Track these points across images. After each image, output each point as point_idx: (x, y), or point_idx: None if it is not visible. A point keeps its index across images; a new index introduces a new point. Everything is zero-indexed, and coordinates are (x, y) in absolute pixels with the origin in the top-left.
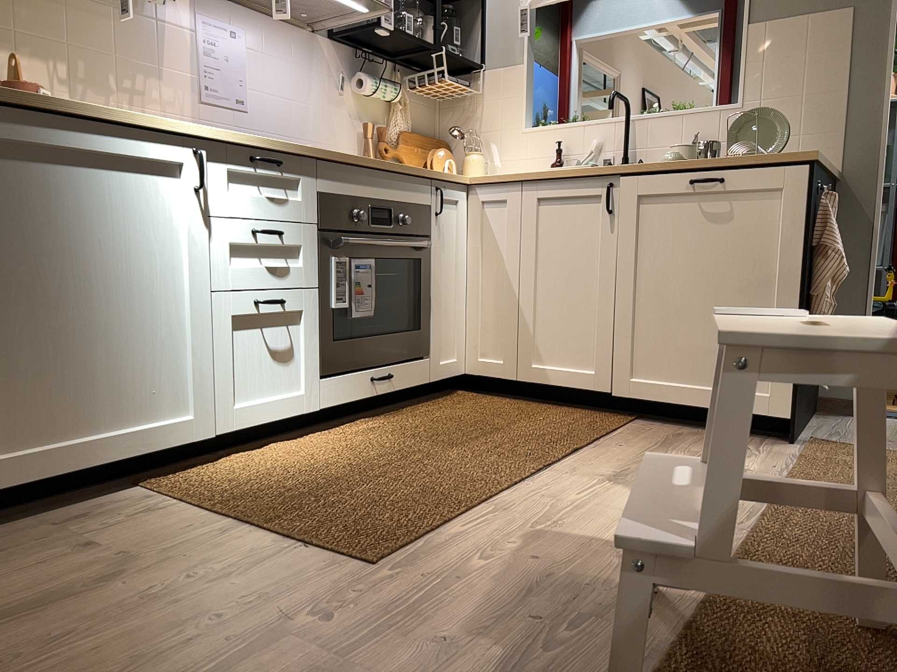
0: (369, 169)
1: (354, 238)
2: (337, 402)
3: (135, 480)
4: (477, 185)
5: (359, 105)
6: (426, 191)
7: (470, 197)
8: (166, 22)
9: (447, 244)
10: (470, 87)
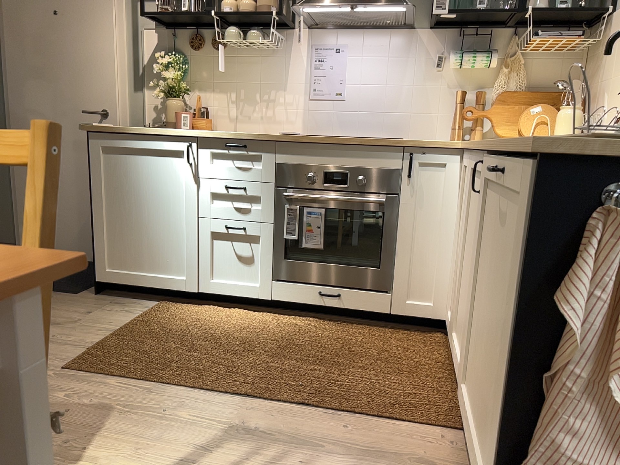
0: (324, 144)
1: (293, 195)
2: (286, 300)
3: (168, 300)
4: (465, 151)
5: (459, 75)
6: (397, 158)
7: (464, 162)
8: (288, 54)
9: (428, 204)
10: (596, 34)
